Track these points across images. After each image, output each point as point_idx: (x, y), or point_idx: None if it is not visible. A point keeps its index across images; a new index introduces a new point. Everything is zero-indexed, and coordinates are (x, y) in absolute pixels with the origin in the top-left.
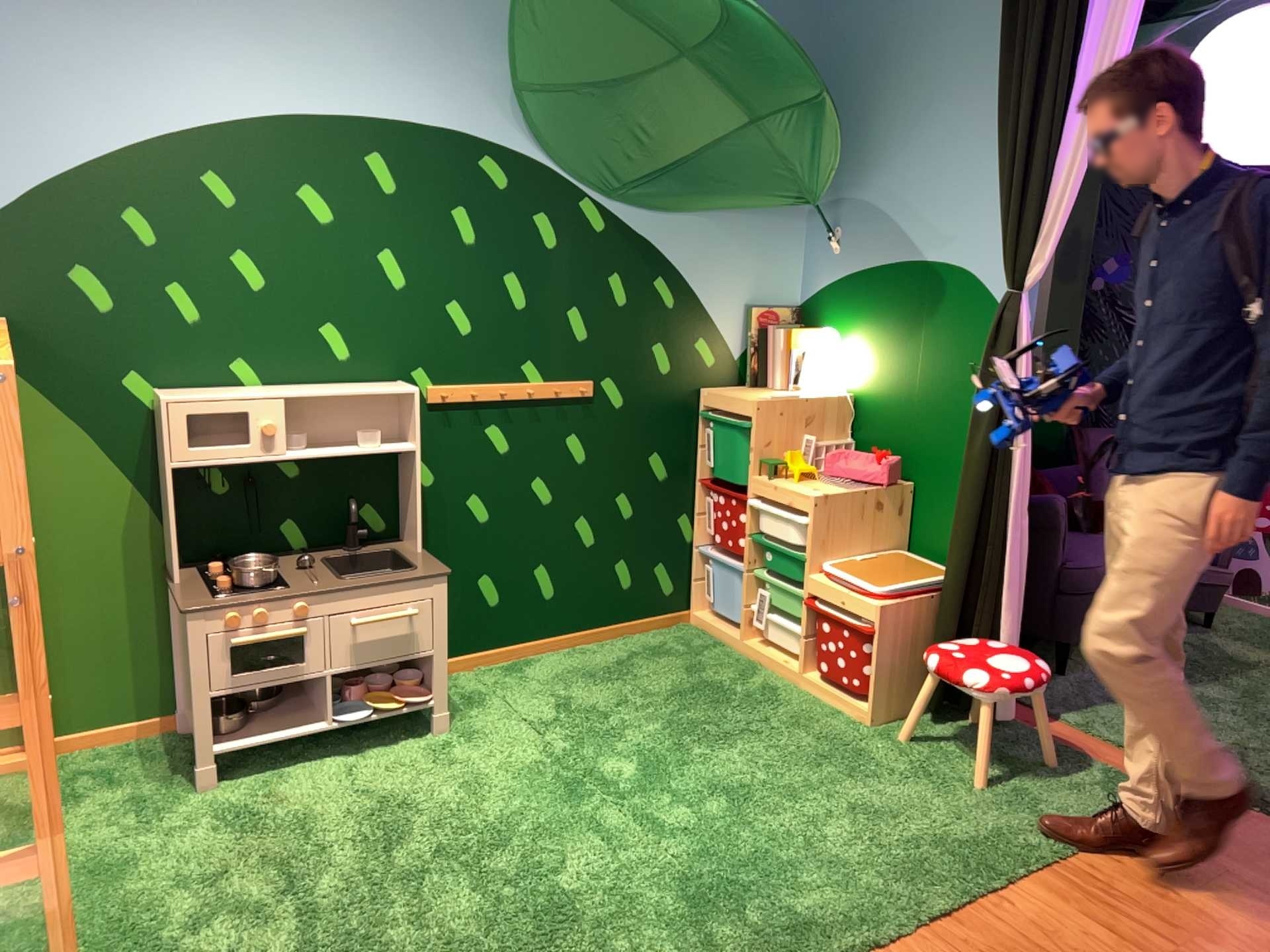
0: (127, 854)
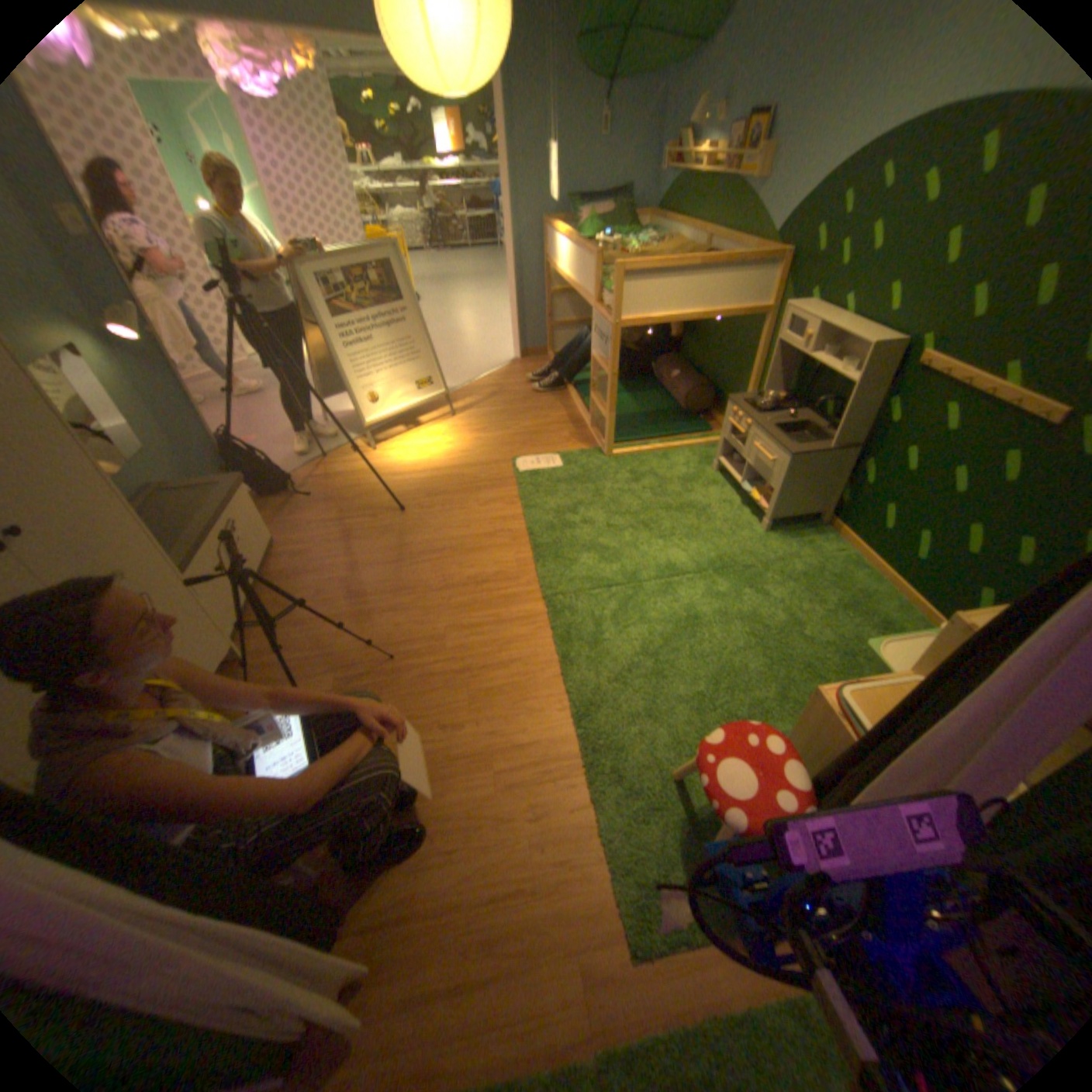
0: (666, 459)
